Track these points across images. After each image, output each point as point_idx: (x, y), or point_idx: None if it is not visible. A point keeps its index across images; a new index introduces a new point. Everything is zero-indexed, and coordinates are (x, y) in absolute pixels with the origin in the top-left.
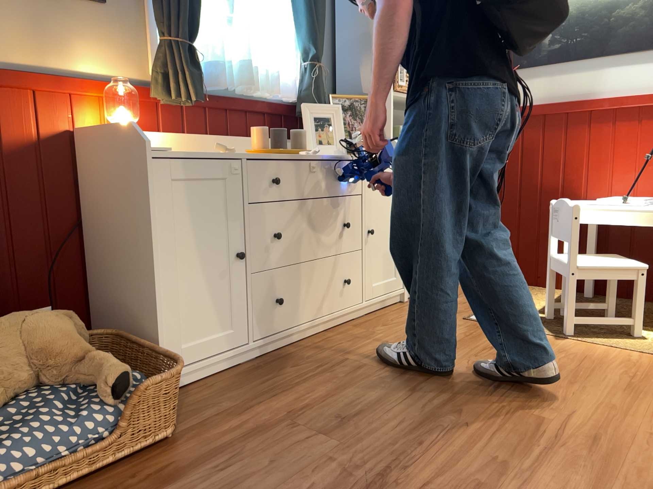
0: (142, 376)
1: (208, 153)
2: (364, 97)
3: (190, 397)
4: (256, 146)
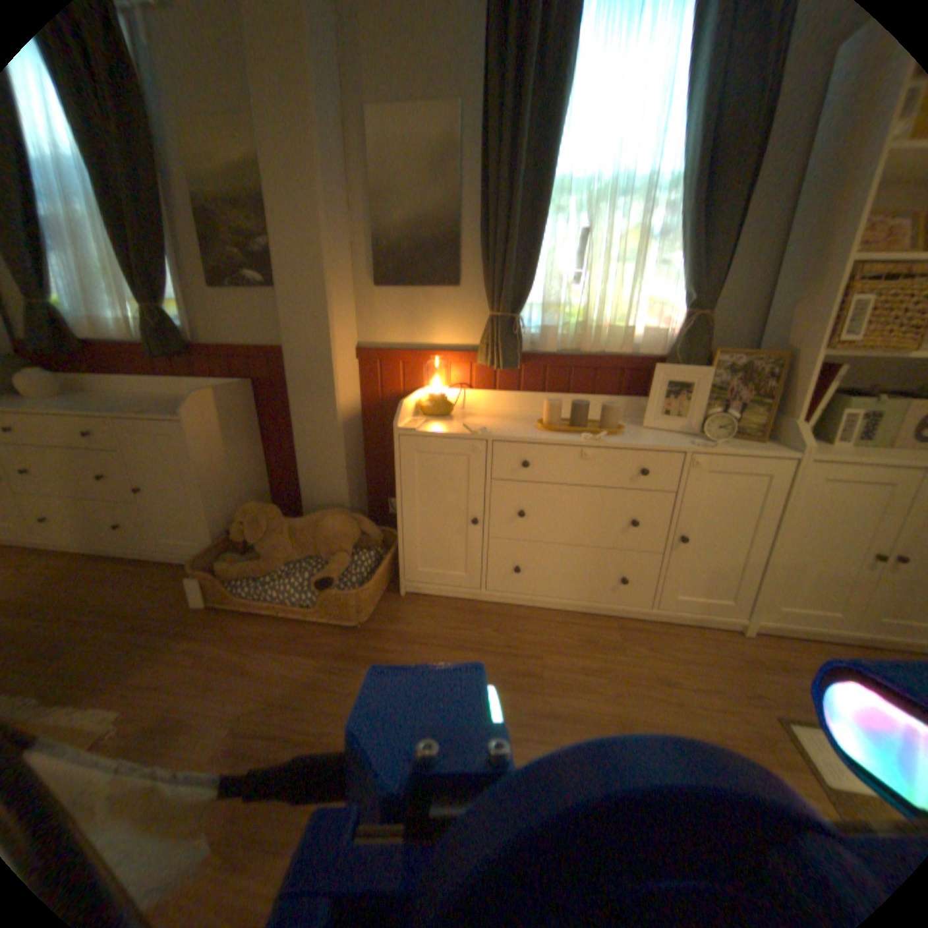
0: (360, 581)
1: (464, 430)
2: (787, 352)
3: (411, 606)
4: (545, 419)
